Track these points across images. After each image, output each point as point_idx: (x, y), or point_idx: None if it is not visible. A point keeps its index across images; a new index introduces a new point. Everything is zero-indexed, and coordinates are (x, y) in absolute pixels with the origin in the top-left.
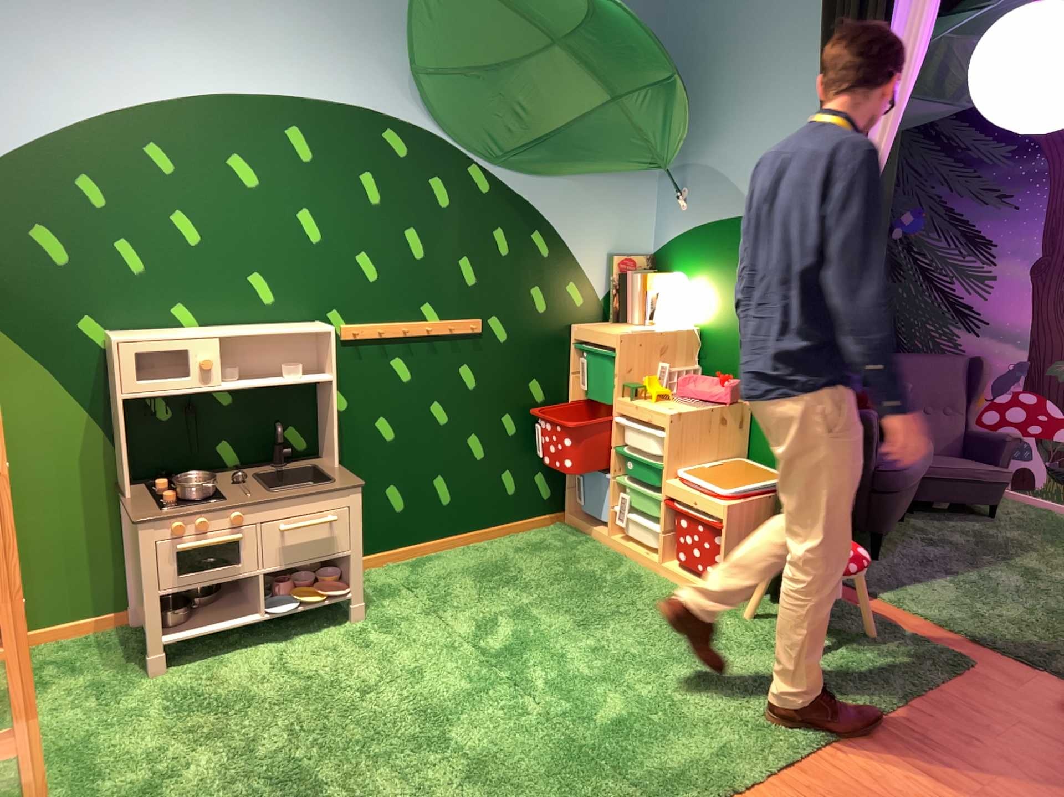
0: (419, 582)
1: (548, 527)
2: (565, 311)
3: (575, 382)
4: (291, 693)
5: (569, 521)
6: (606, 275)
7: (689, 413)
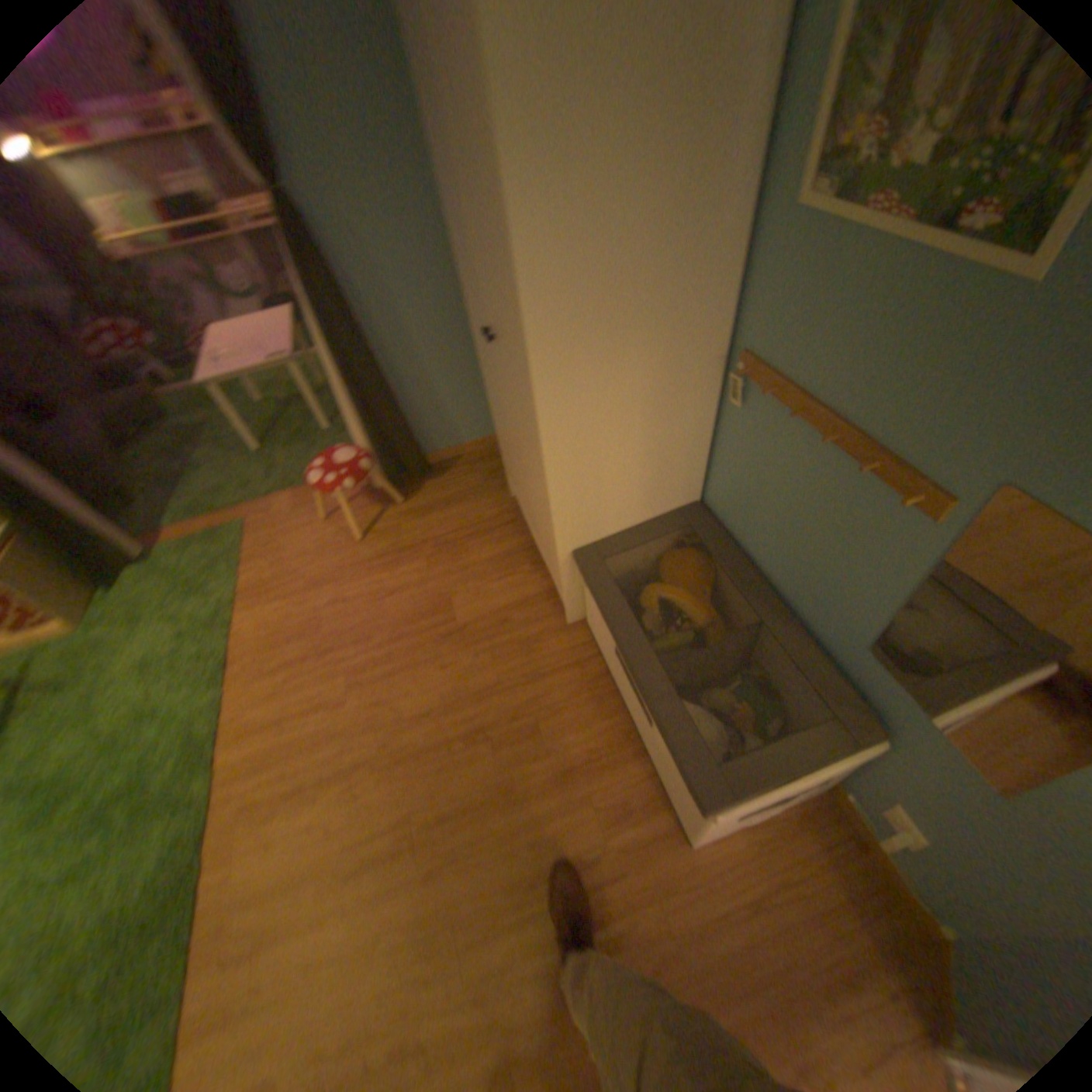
0: None
1: None
2: None
3: None
4: None
5: None
6: None
7: None
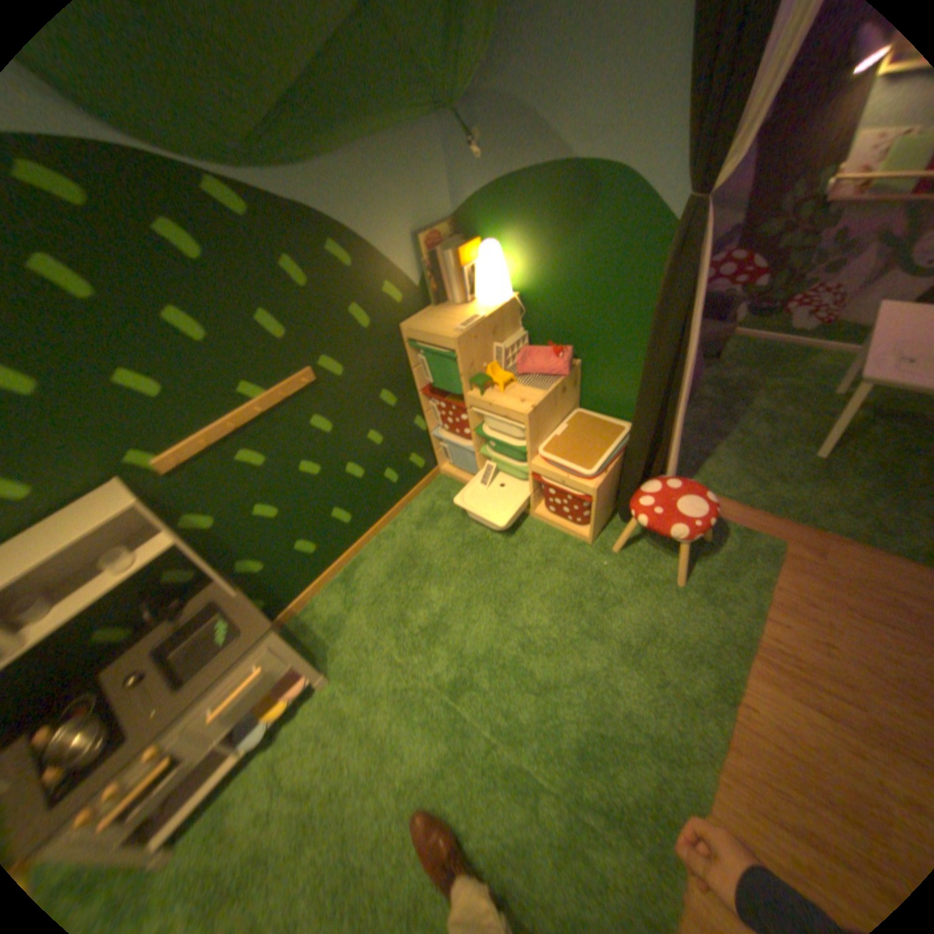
0: (356, 601)
1: (430, 484)
2: (390, 315)
3: (418, 375)
4: (298, 825)
5: (443, 472)
6: (416, 260)
7: (540, 403)
